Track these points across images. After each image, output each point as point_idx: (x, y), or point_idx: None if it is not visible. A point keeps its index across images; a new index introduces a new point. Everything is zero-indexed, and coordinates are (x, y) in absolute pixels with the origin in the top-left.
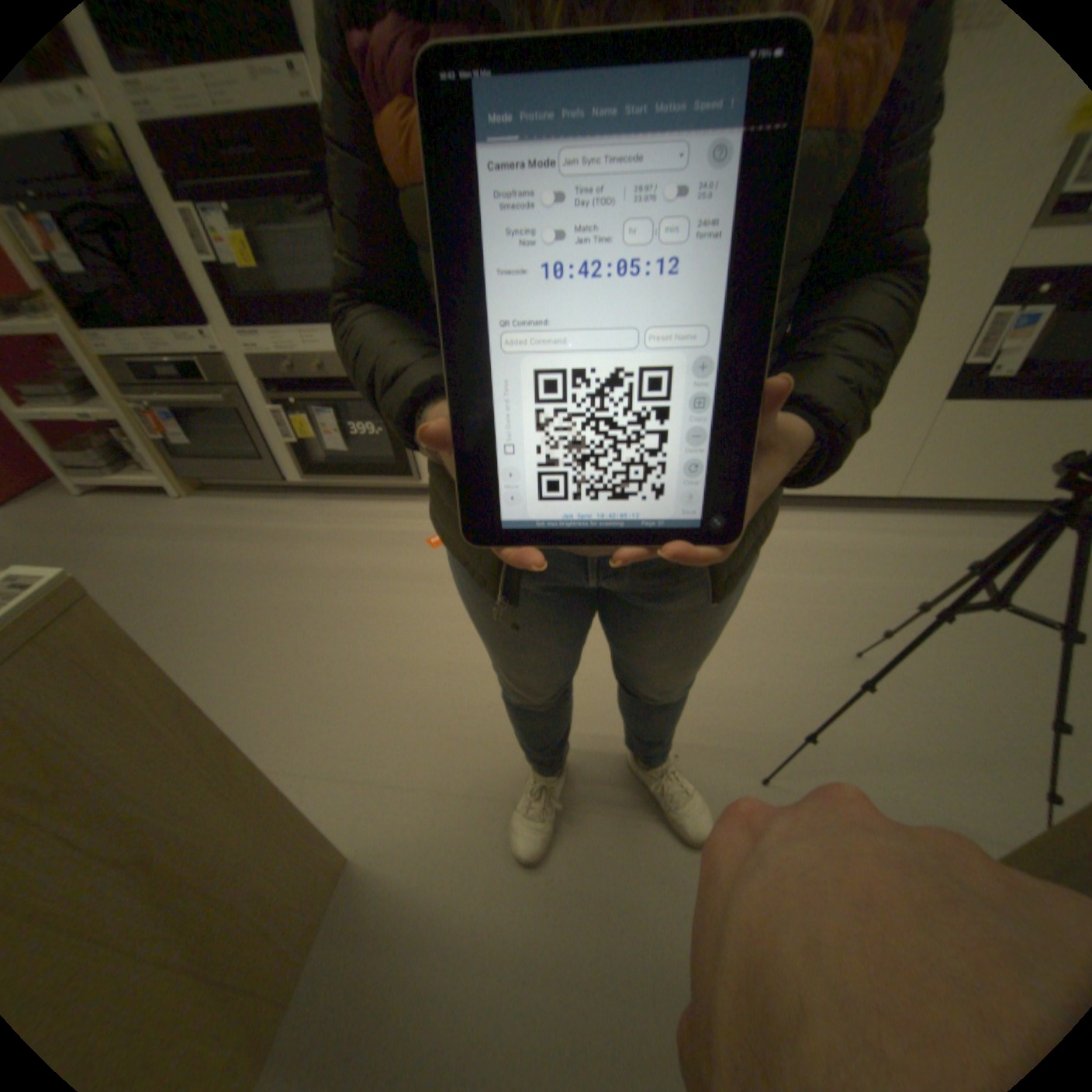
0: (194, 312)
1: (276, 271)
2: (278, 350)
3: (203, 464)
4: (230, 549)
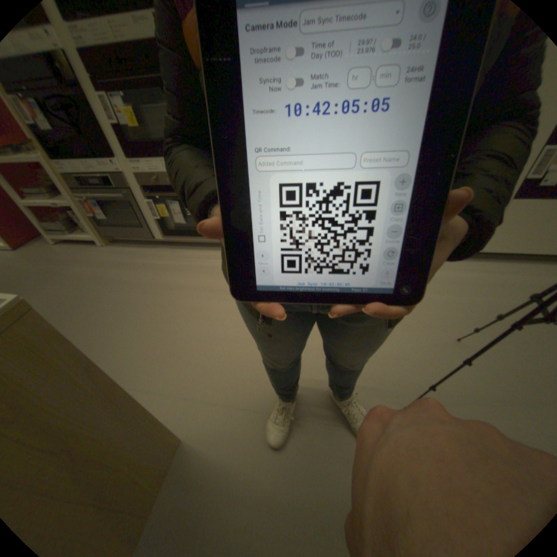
0: (107, 150)
1: (149, 129)
2: (149, 171)
3: (113, 229)
4: (126, 274)
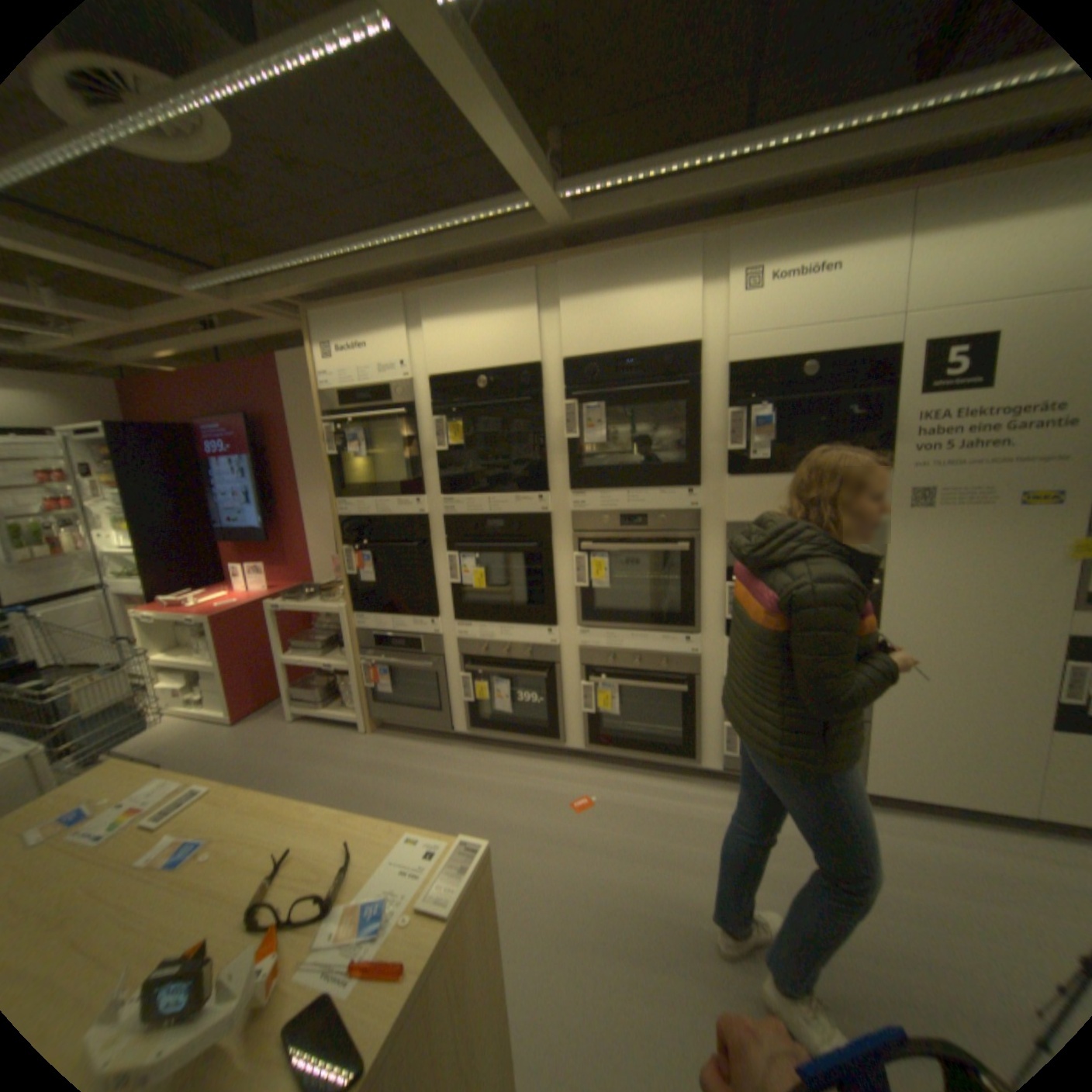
0: (433, 612)
1: (492, 590)
2: (481, 641)
3: (390, 710)
4: (405, 793)
